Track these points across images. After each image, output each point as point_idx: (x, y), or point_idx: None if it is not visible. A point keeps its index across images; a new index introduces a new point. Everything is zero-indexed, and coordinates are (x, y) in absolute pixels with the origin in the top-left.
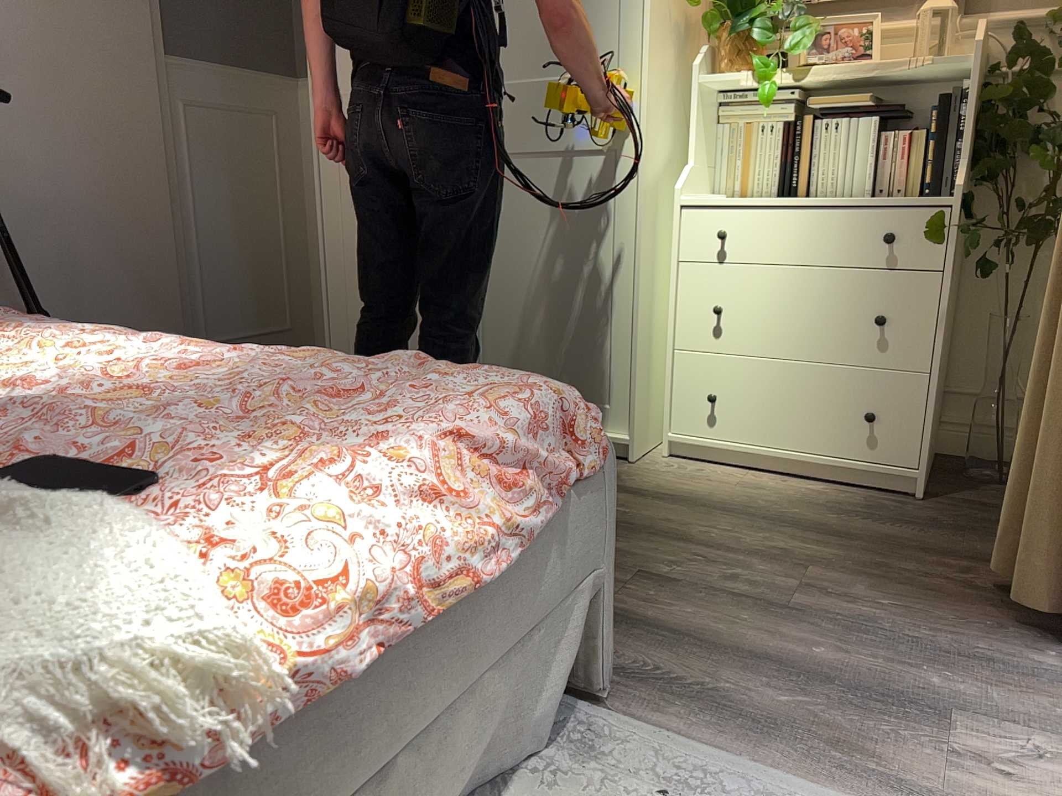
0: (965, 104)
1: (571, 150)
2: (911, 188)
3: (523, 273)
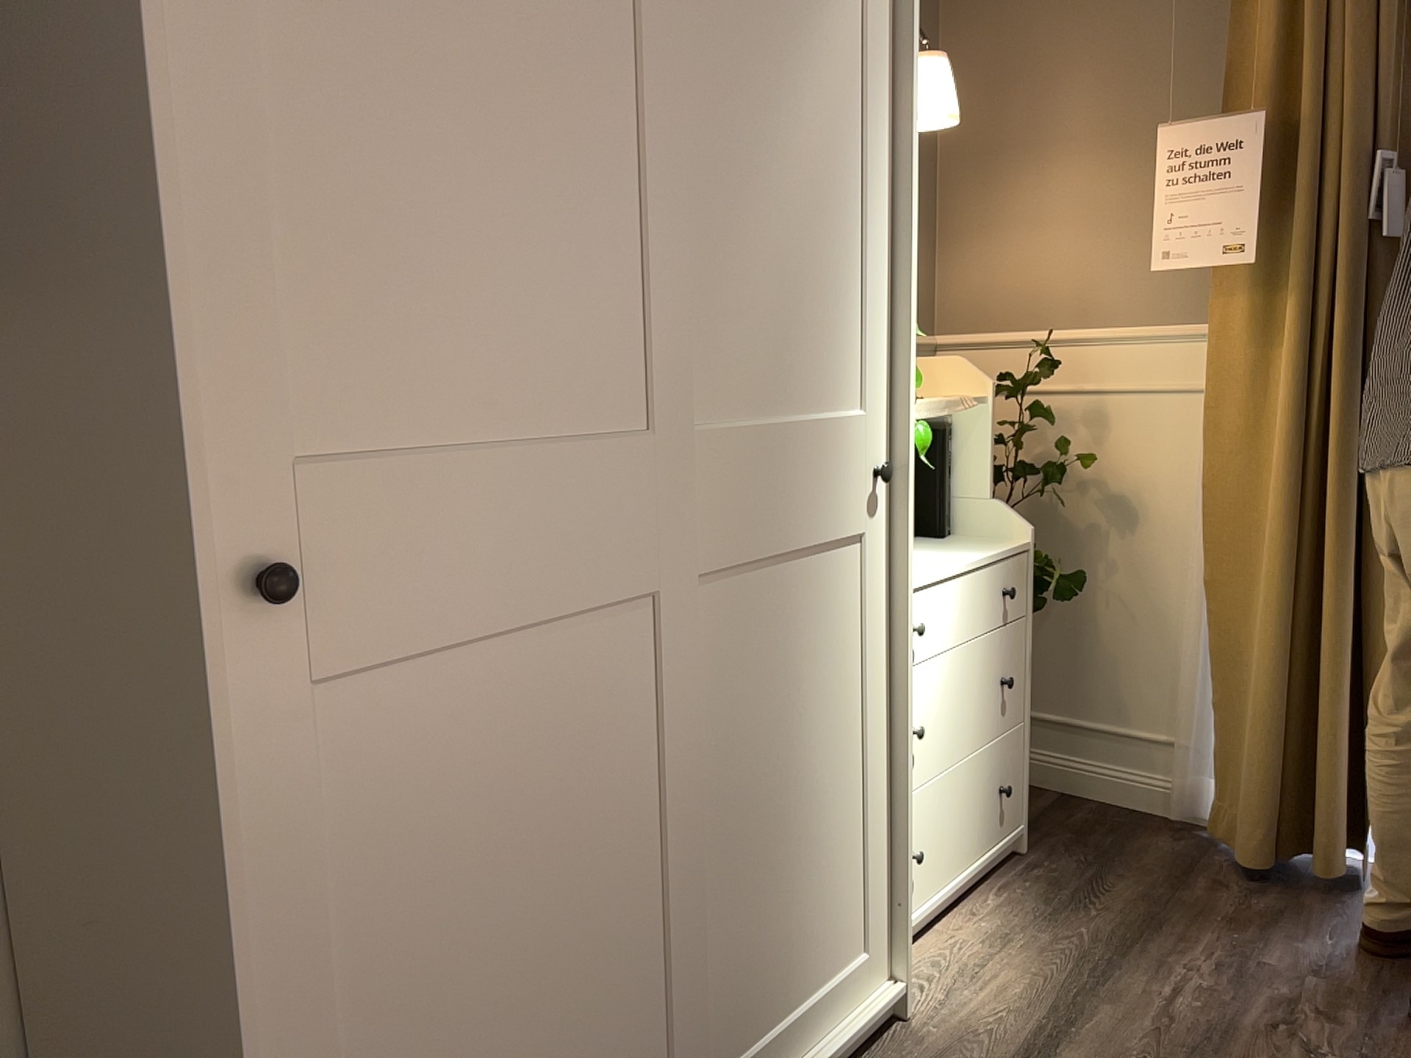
0: (954, 440)
1: (819, 543)
2: None
3: (756, 797)
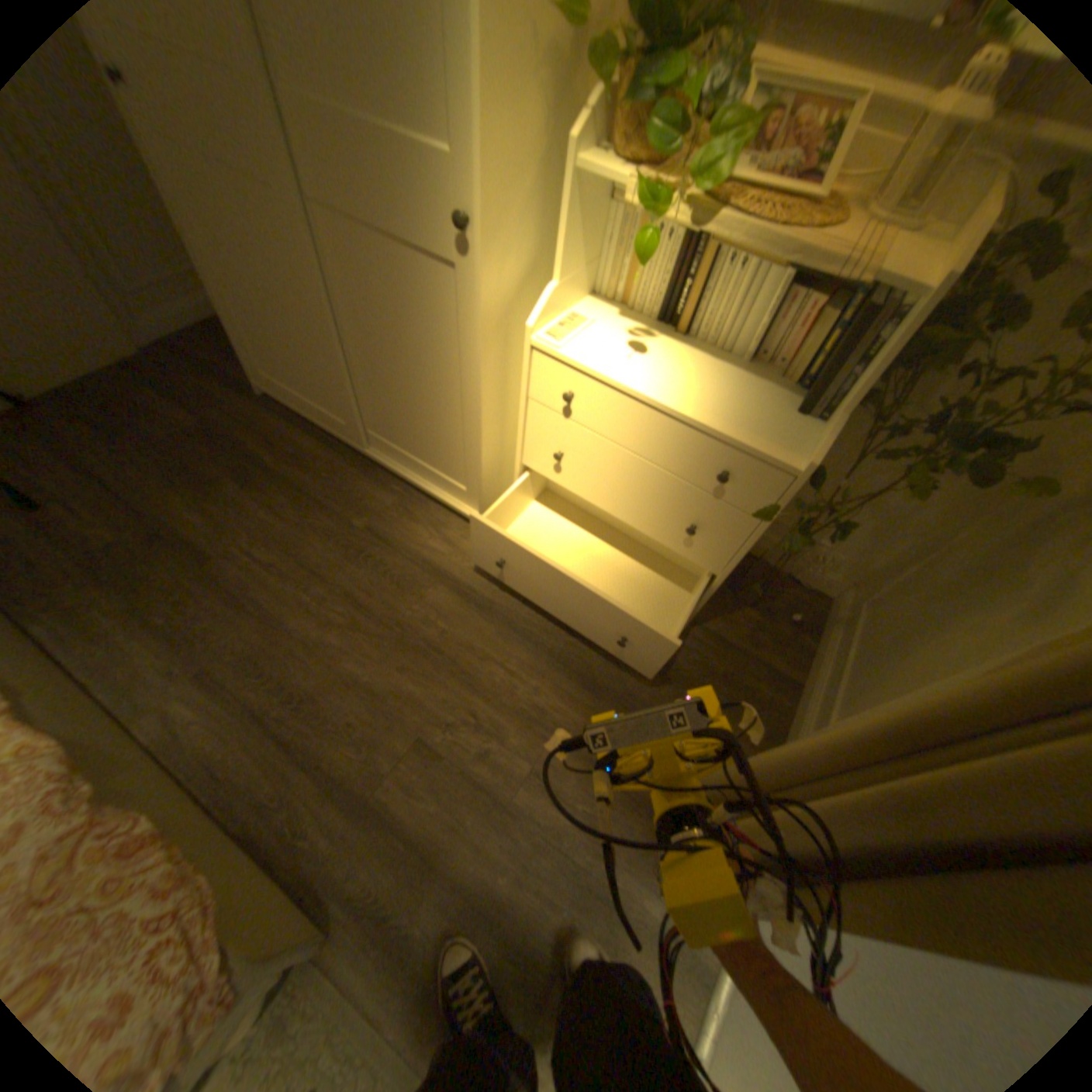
0: (894, 322)
1: (408, 240)
2: (794, 367)
3: (382, 352)
